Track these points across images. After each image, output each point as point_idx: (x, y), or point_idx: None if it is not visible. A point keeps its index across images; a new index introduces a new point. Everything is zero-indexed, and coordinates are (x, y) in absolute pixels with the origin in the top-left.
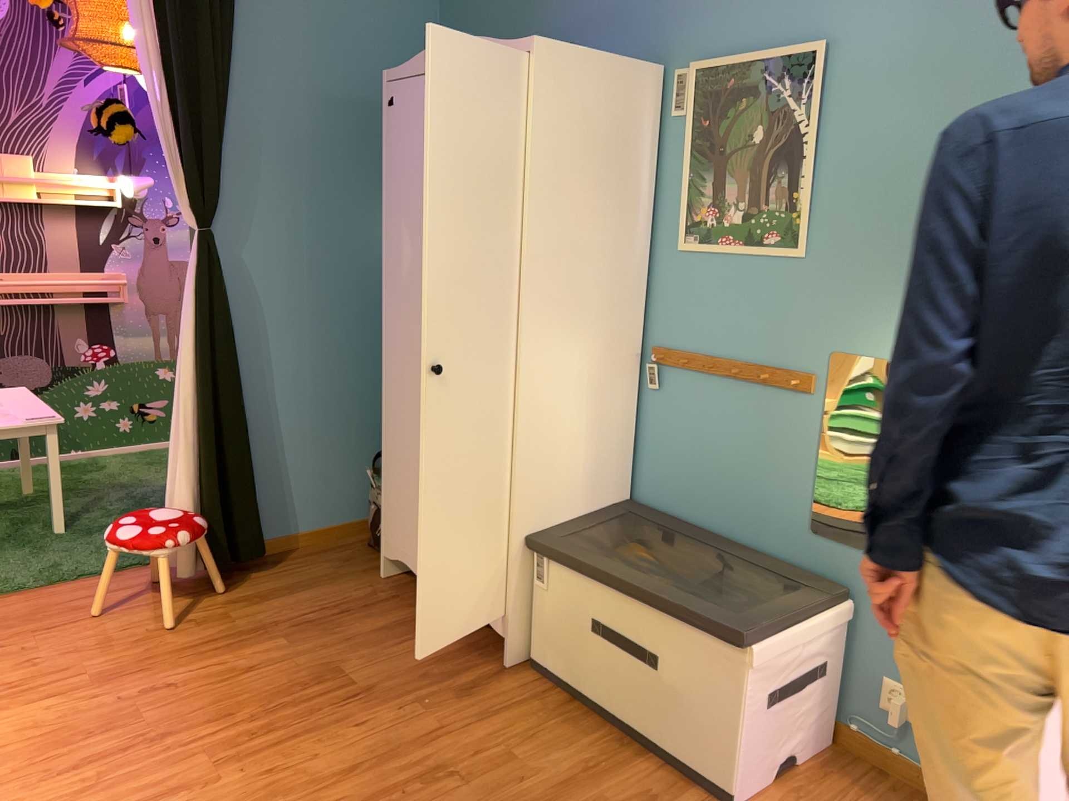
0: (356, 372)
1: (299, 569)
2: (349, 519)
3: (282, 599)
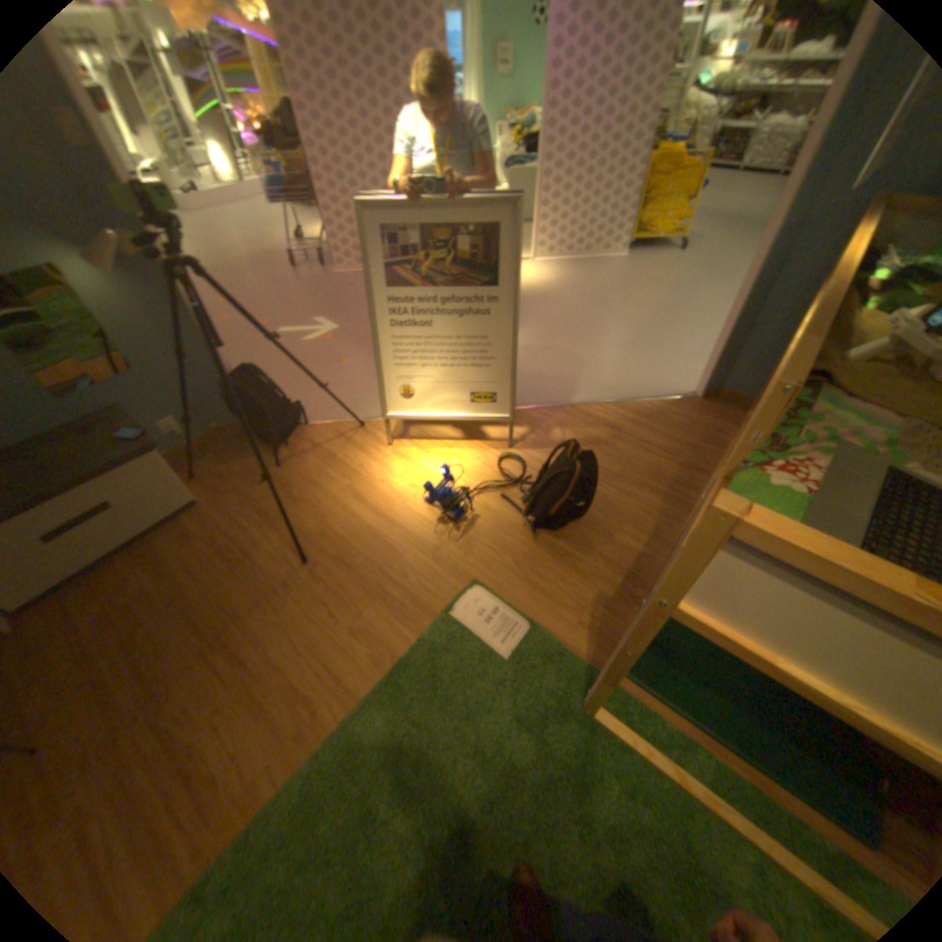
0: None
1: None
2: None
3: None
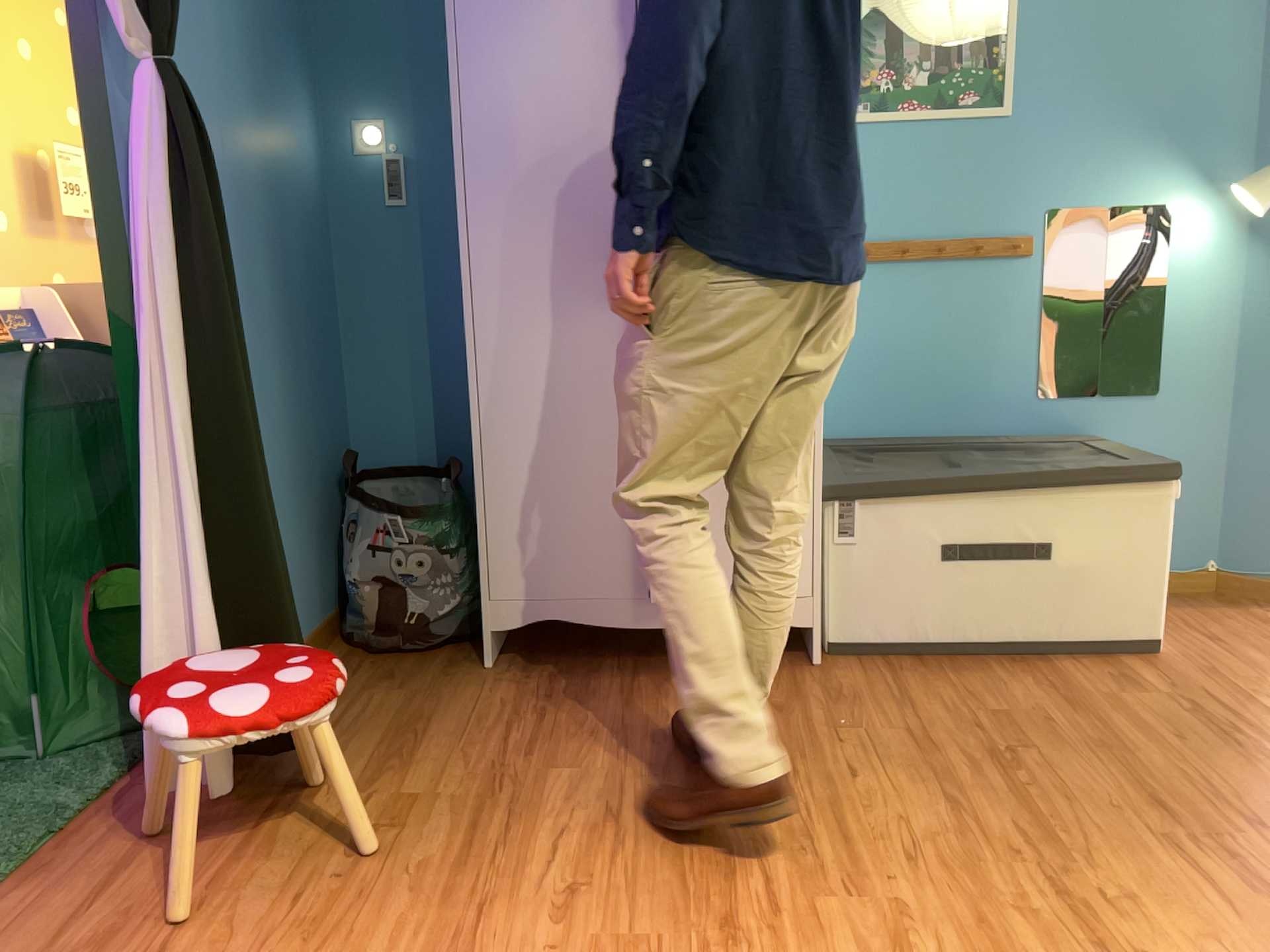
0: (292, 371)
1: (352, 709)
2: (312, 627)
3: (427, 742)
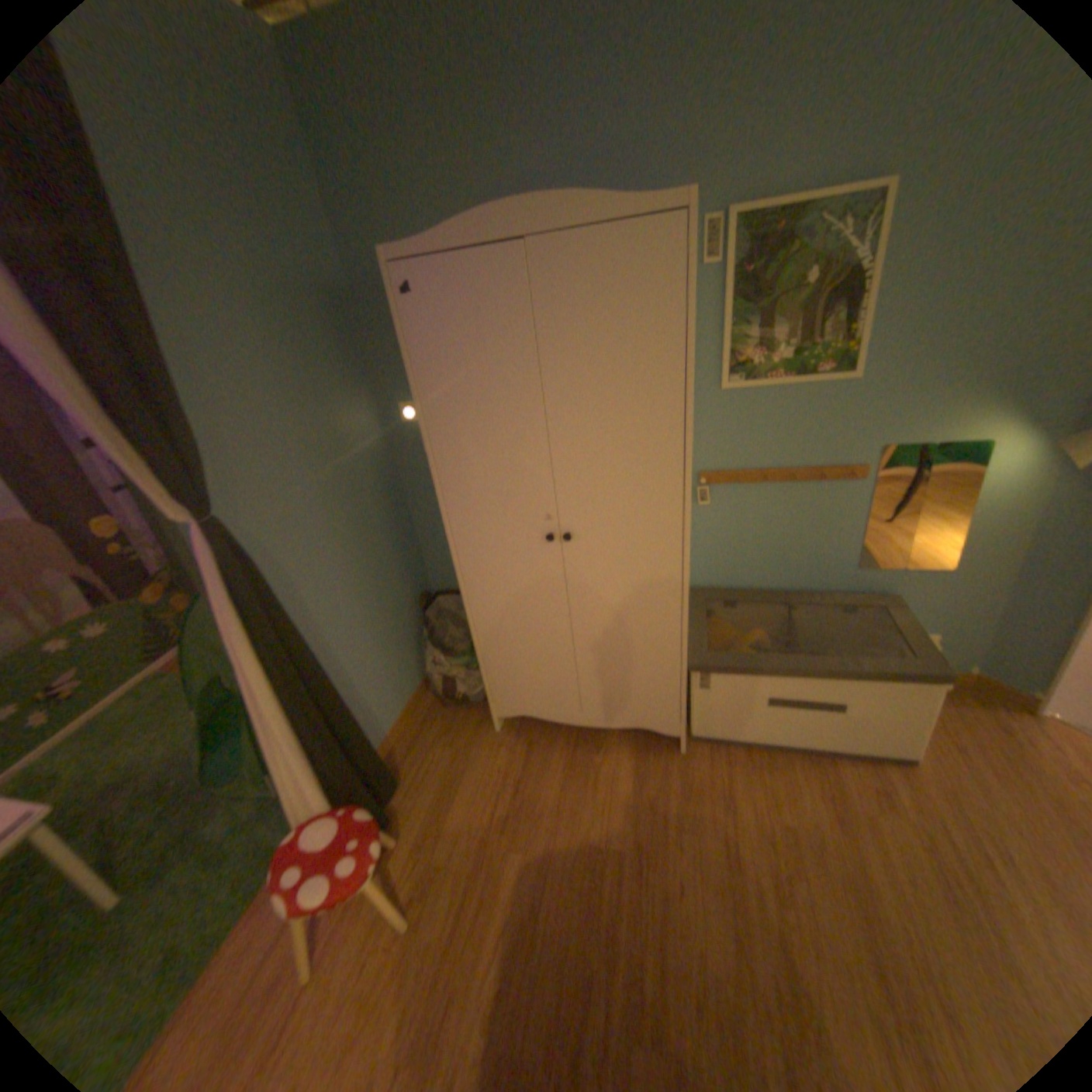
0: (375, 575)
1: (423, 767)
2: (411, 692)
3: (454, 809)
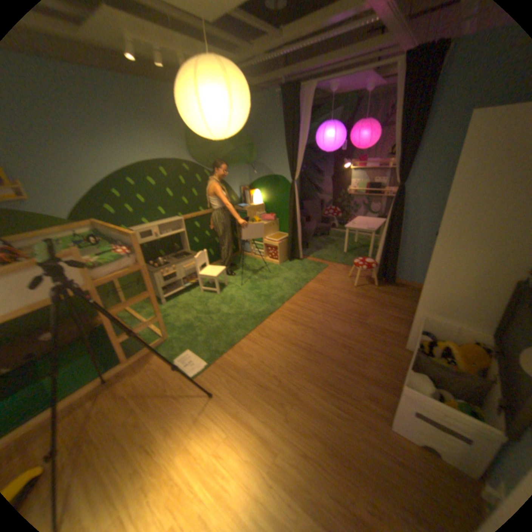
0: None
1: (402, 292)
2: None
3: (386, 296)
